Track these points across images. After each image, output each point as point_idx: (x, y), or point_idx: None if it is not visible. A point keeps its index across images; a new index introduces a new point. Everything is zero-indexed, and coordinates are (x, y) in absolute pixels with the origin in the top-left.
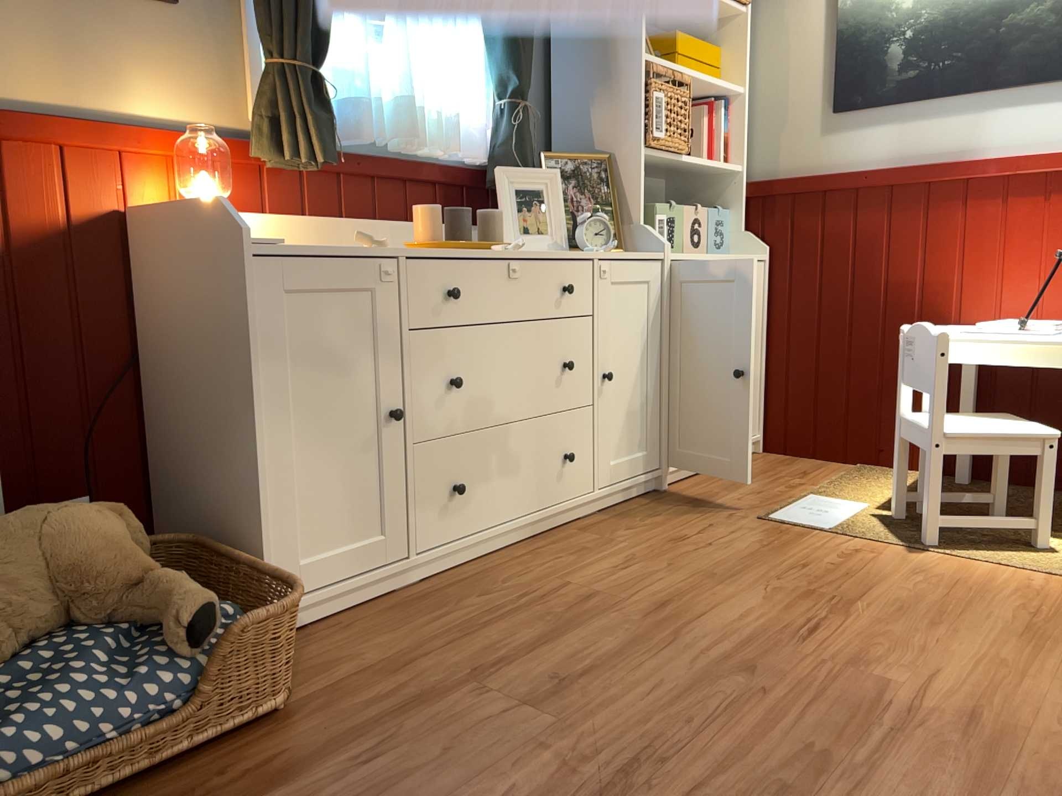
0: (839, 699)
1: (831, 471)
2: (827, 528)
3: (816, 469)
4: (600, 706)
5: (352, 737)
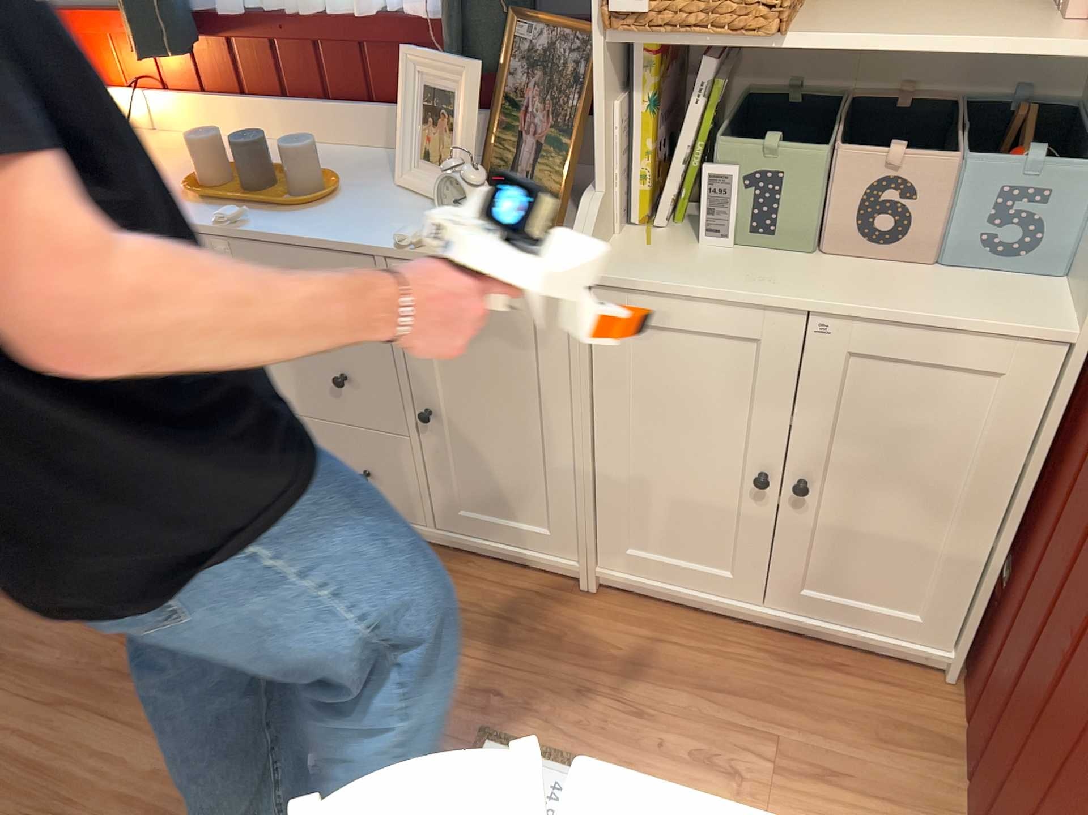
0: None
1: None
2: None
3: (869, 790)
4: None
5: None
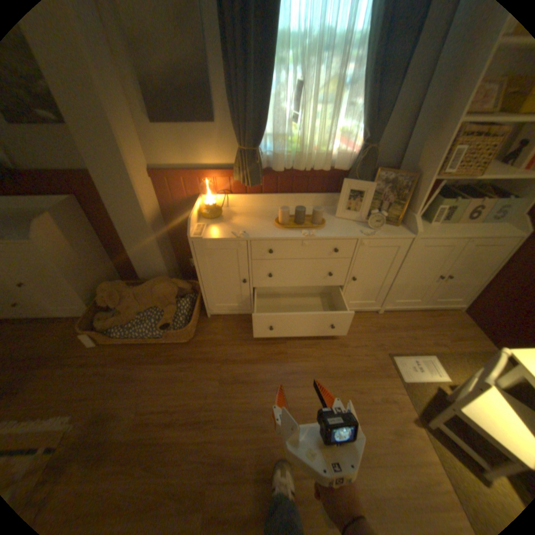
0: (277, 454)
1: (476, 347)
2: (404, 382)
3: (471, 341)
4: (231, 396)
5: (188, 361)
